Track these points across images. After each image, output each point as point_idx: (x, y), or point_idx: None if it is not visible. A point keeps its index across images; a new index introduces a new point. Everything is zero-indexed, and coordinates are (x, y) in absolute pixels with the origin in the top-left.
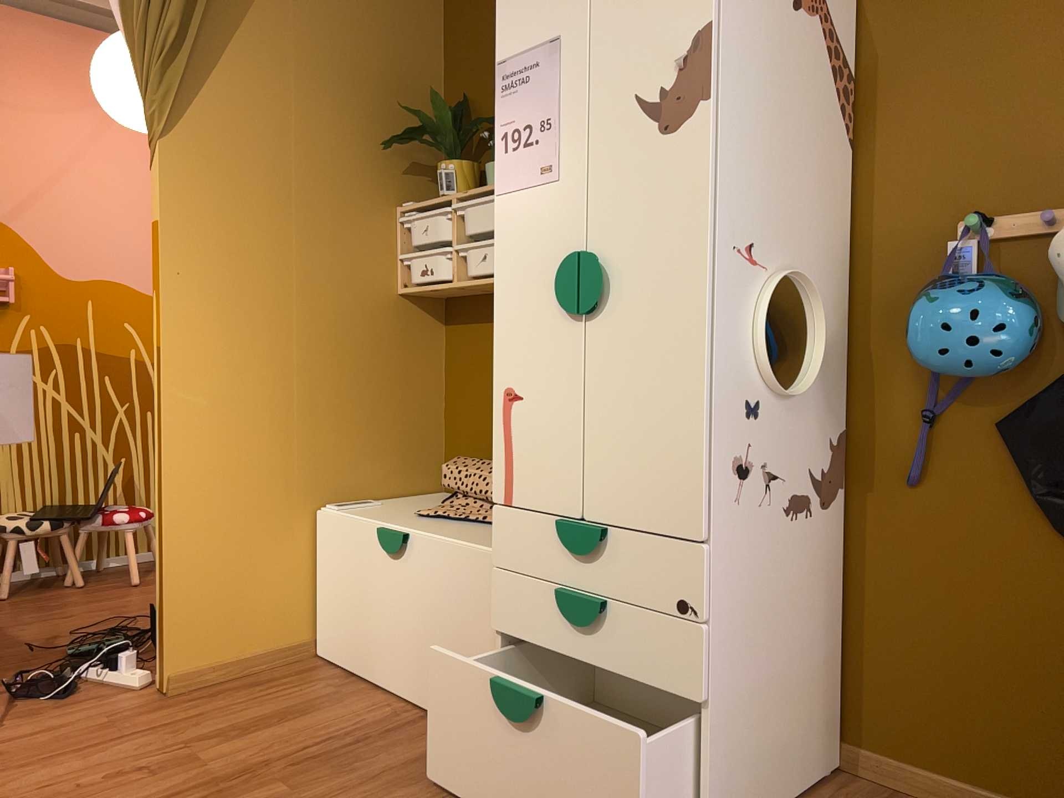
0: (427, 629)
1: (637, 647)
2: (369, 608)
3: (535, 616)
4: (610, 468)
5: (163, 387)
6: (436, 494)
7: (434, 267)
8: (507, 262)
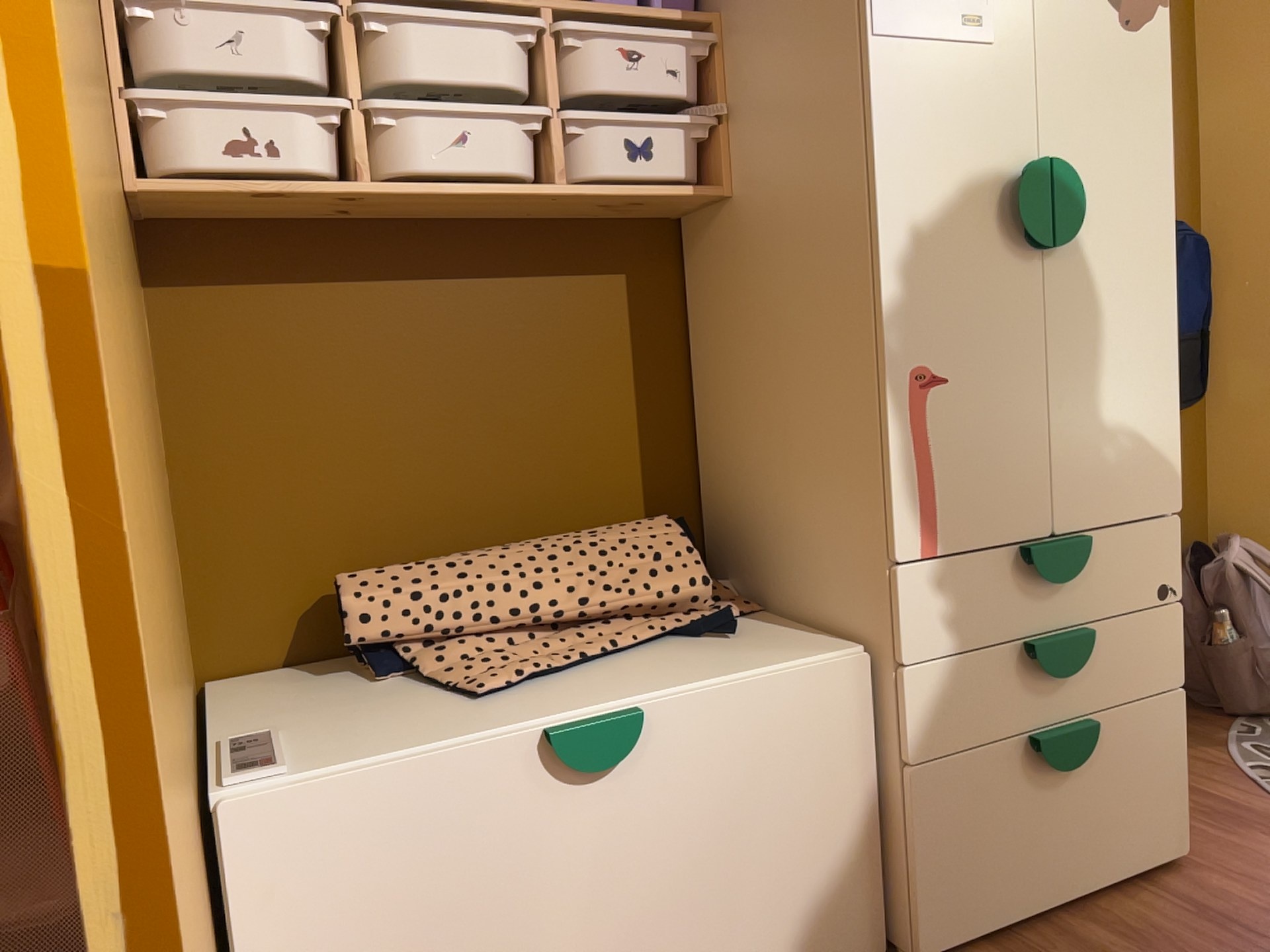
0: (712, 869)
1: (1121, 663)
2: (513, 934)
3: (989, 701)
4: (1084, 456)
5: (89, 486)
6: (230, 686)
7: (277, 144)
8: (904, 159)
